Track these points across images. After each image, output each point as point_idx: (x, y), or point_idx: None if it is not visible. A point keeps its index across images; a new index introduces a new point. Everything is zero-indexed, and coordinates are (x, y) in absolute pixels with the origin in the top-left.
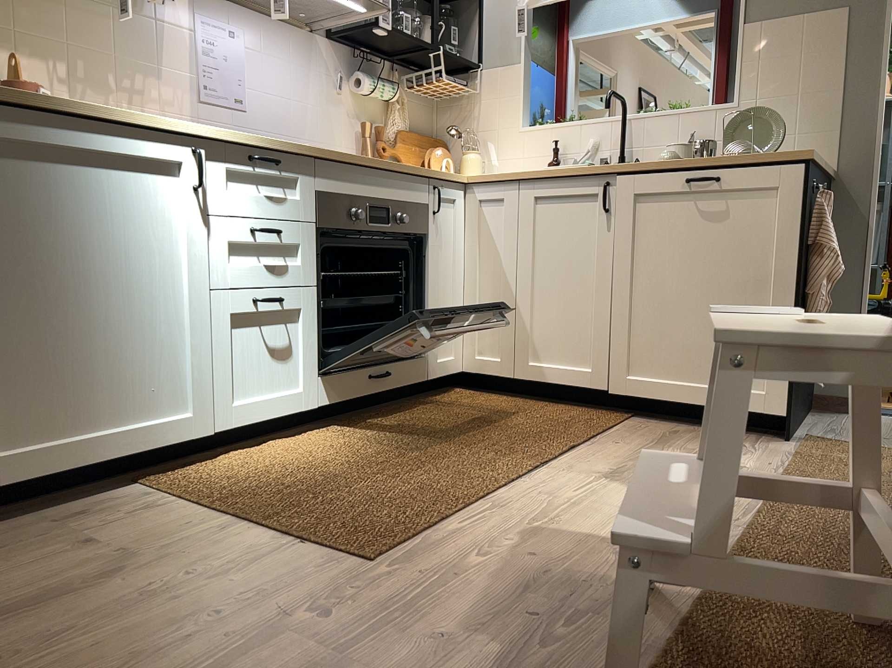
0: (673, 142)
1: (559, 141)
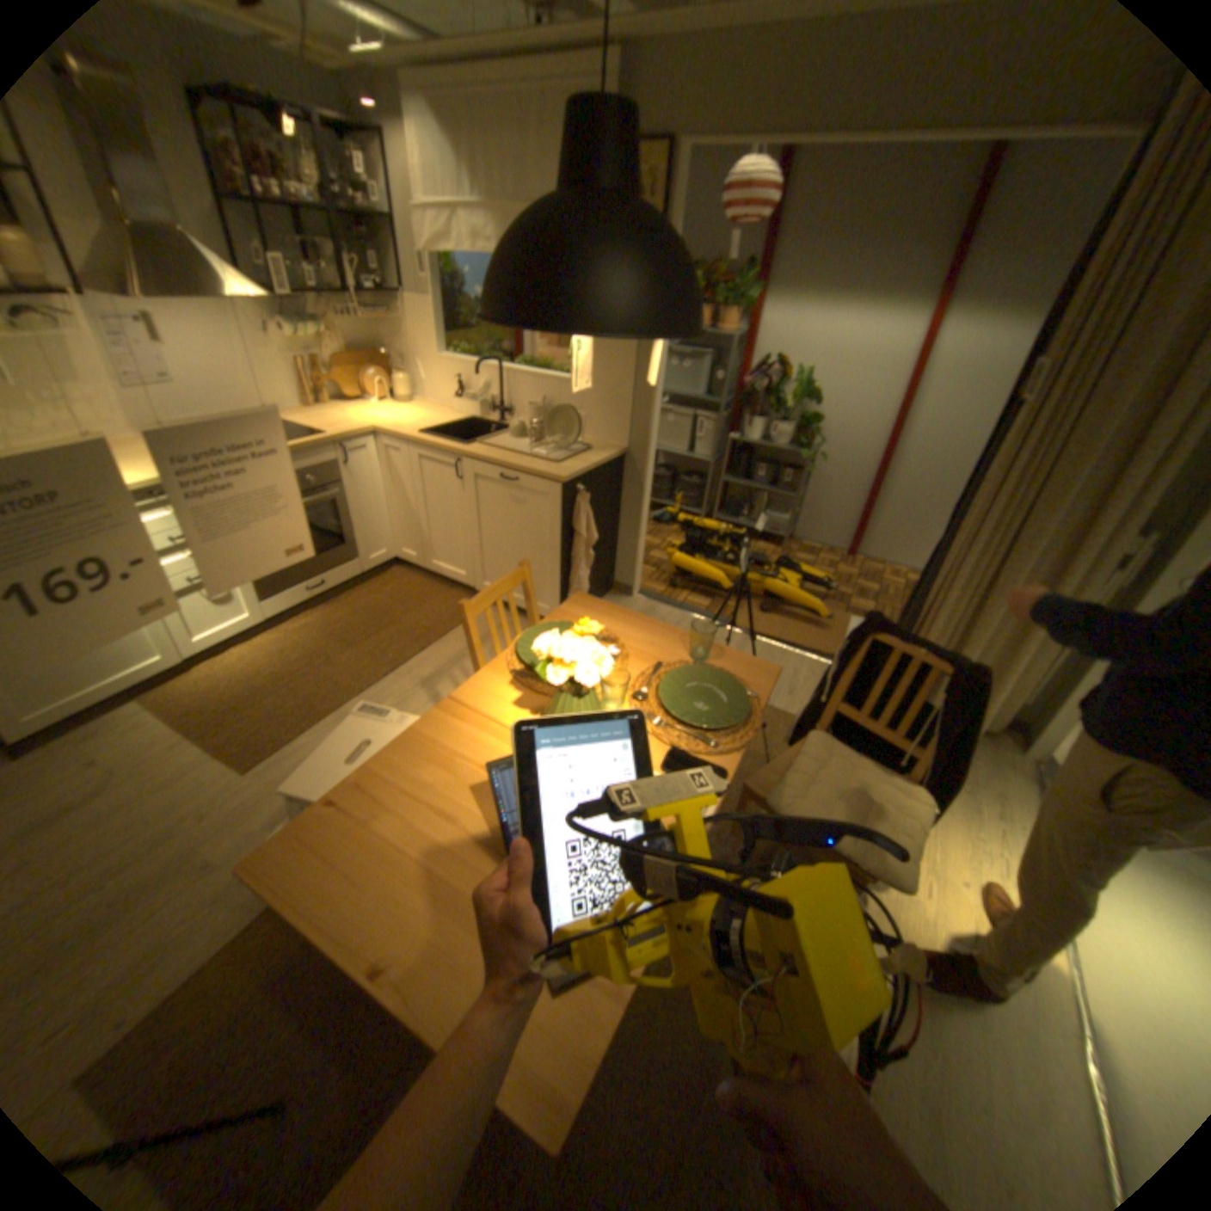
0: (536, 396)
1: (464, 373)
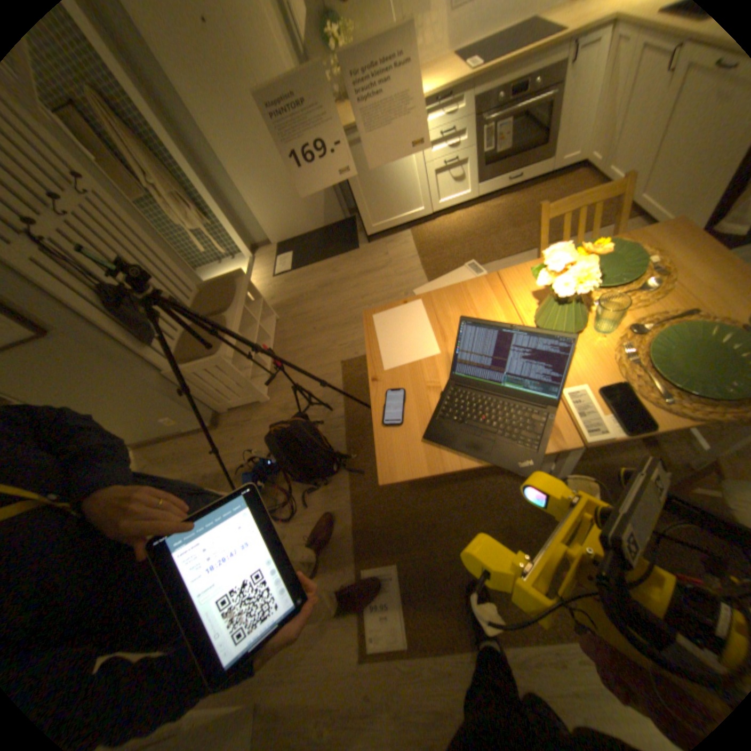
0: None
1: None
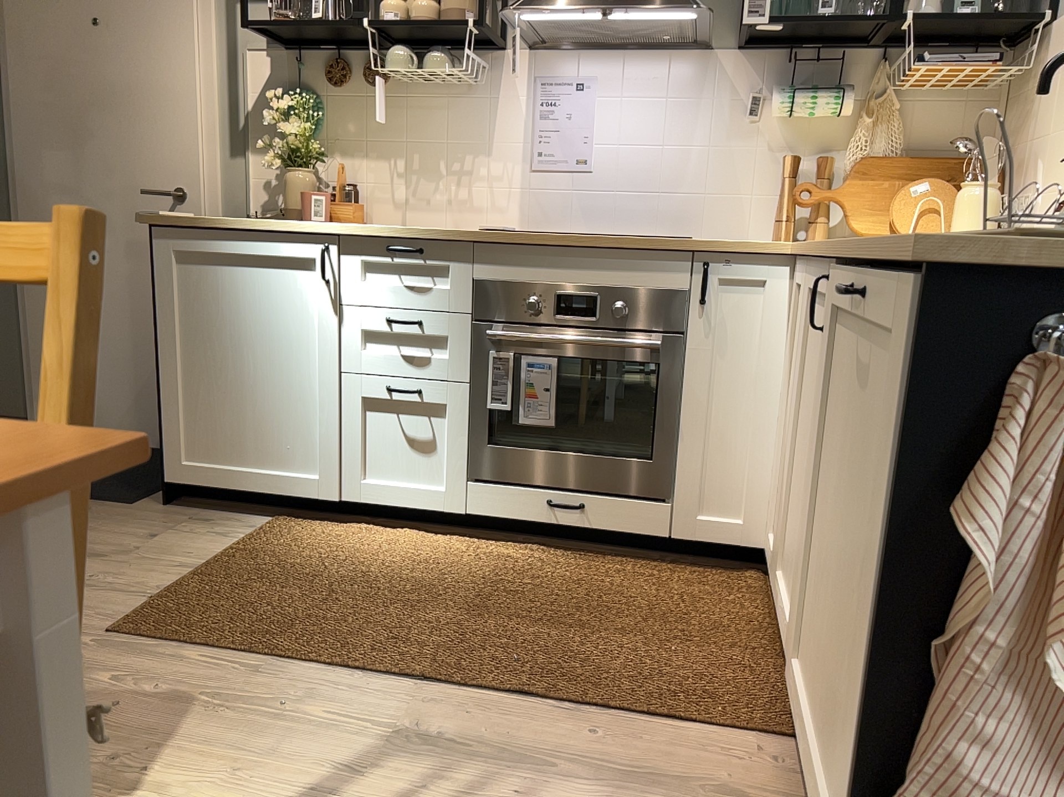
0: None
1: None
